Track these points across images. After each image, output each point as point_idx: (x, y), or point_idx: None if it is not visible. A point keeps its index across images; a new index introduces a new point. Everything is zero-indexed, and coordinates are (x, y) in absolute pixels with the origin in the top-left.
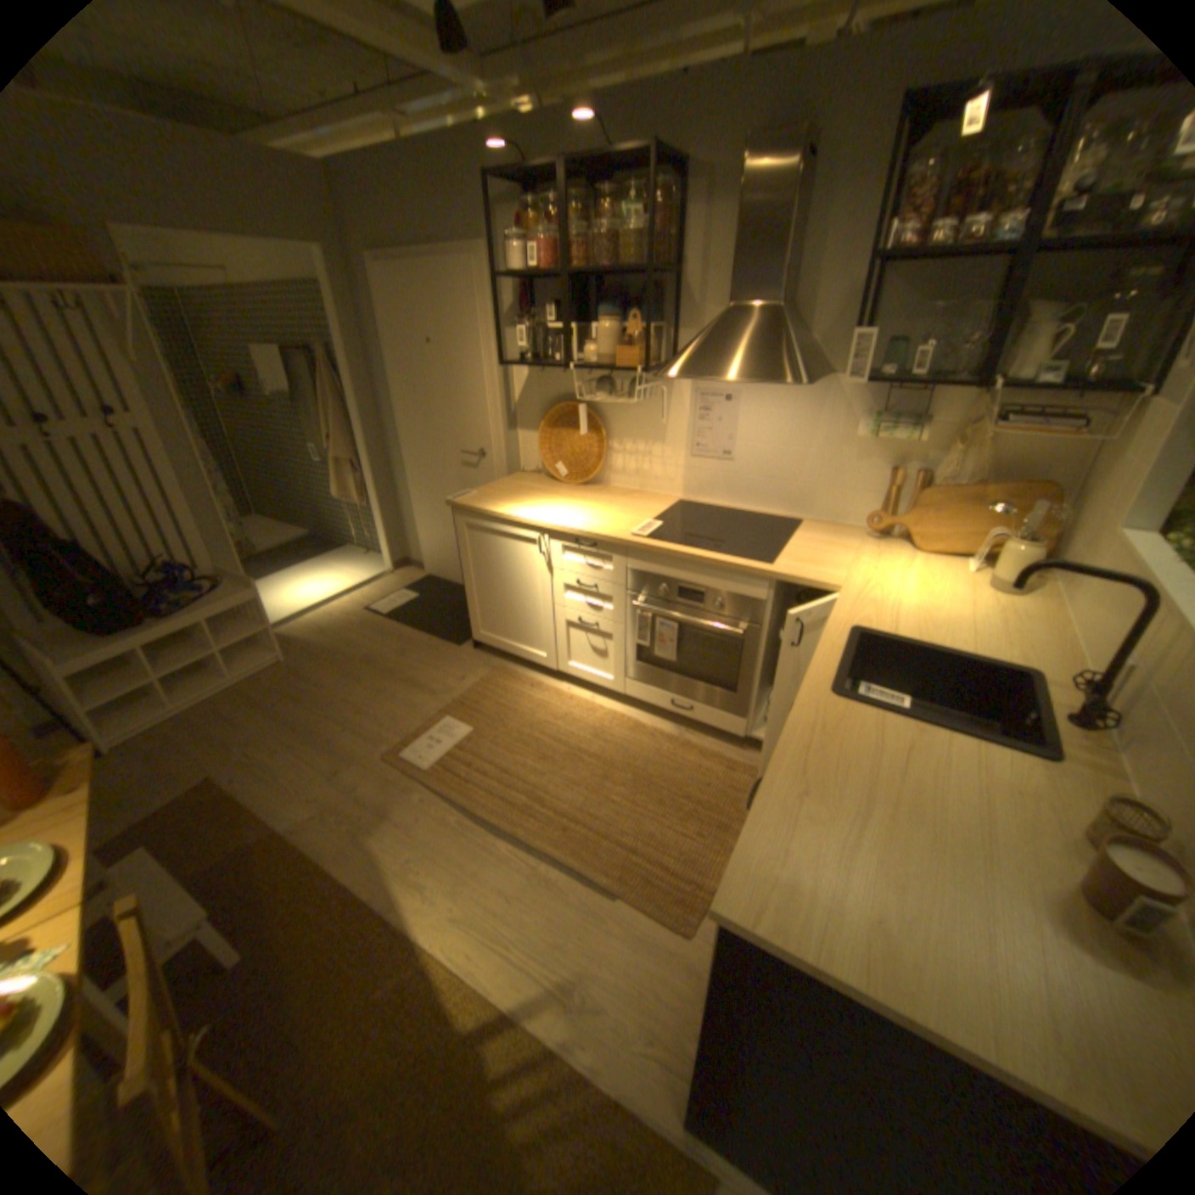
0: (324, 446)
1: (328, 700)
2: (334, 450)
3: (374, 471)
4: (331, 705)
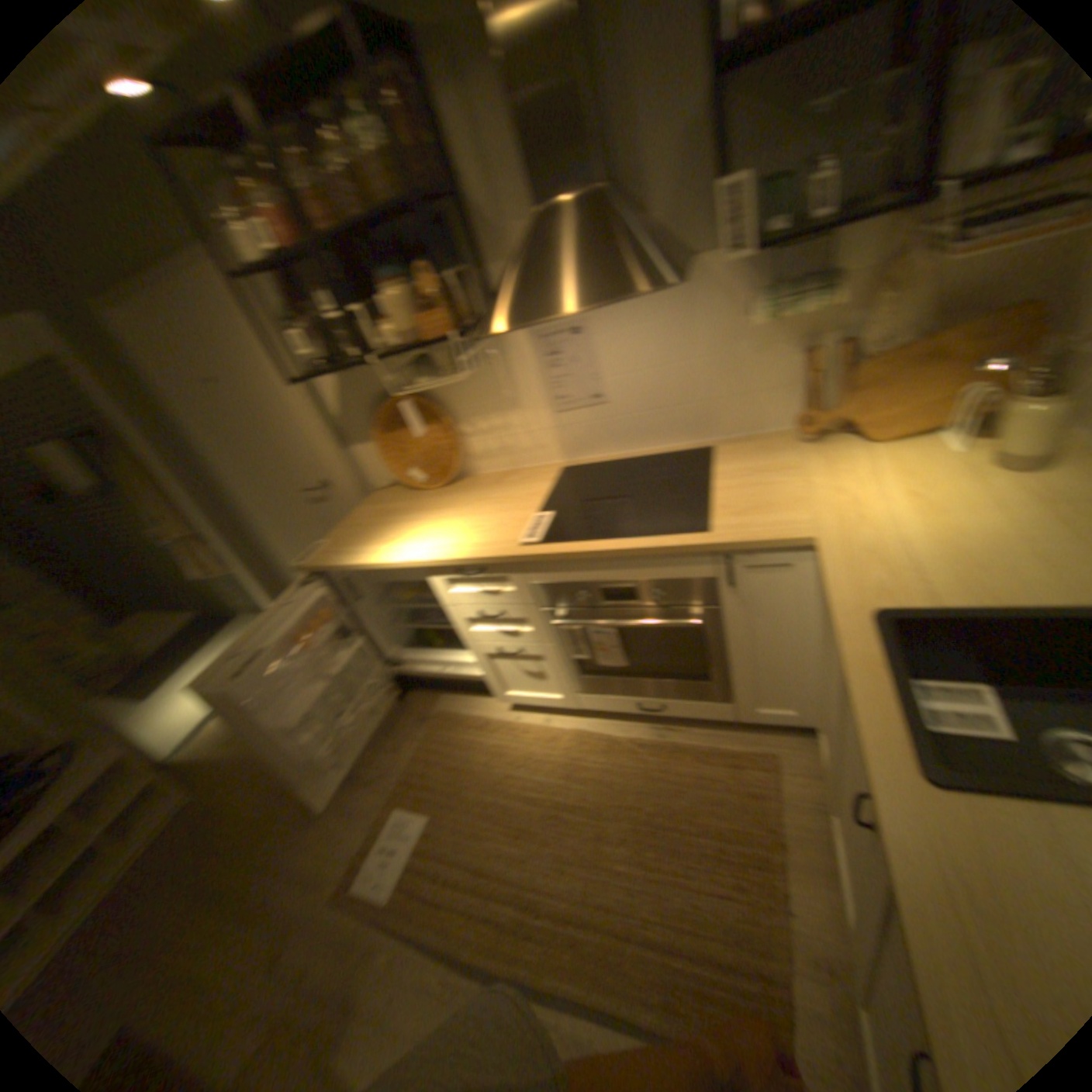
0: (150, 531)
1: (244, 844)
2: (161, 532)
3: (216, 538)
4: (248, 851)
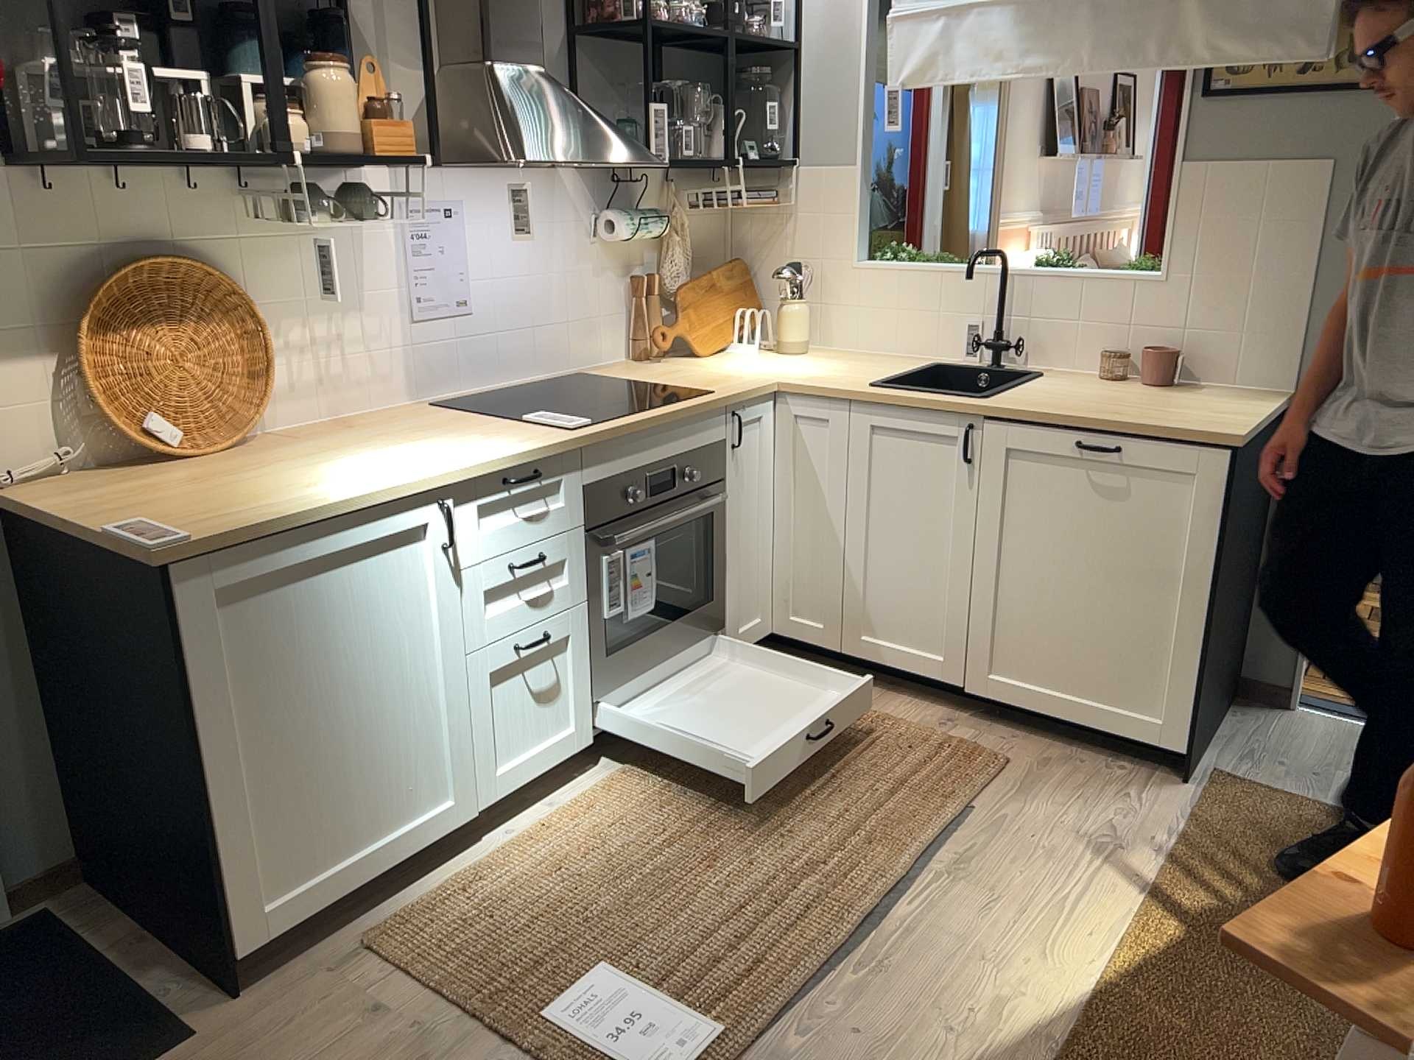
0: None
1: None
2: None
3: None
4: None
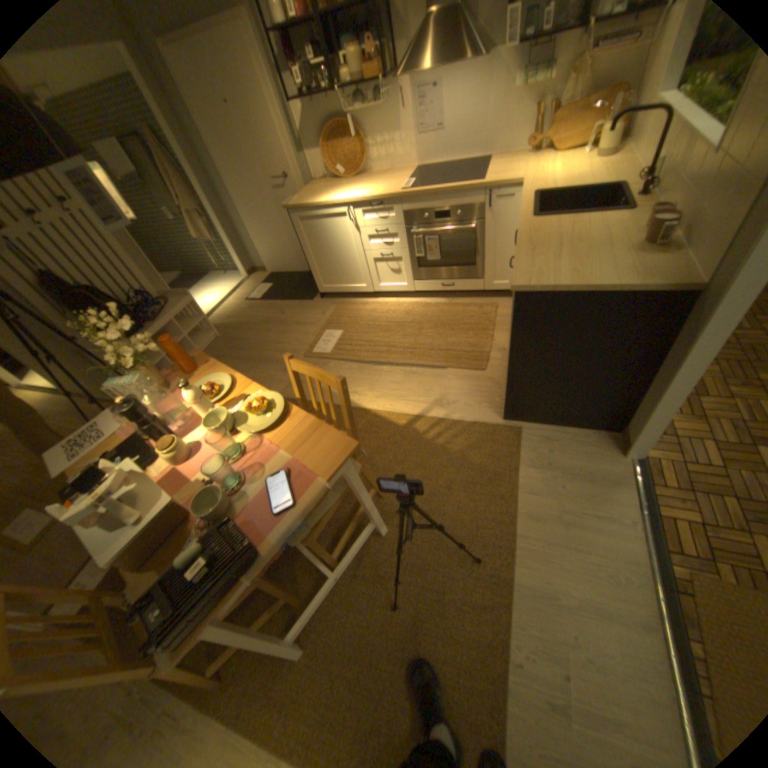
0: (173, 205)
1: (257, 343)
2: (183, 205)
3: (213, 213)
4: (260, 345)
